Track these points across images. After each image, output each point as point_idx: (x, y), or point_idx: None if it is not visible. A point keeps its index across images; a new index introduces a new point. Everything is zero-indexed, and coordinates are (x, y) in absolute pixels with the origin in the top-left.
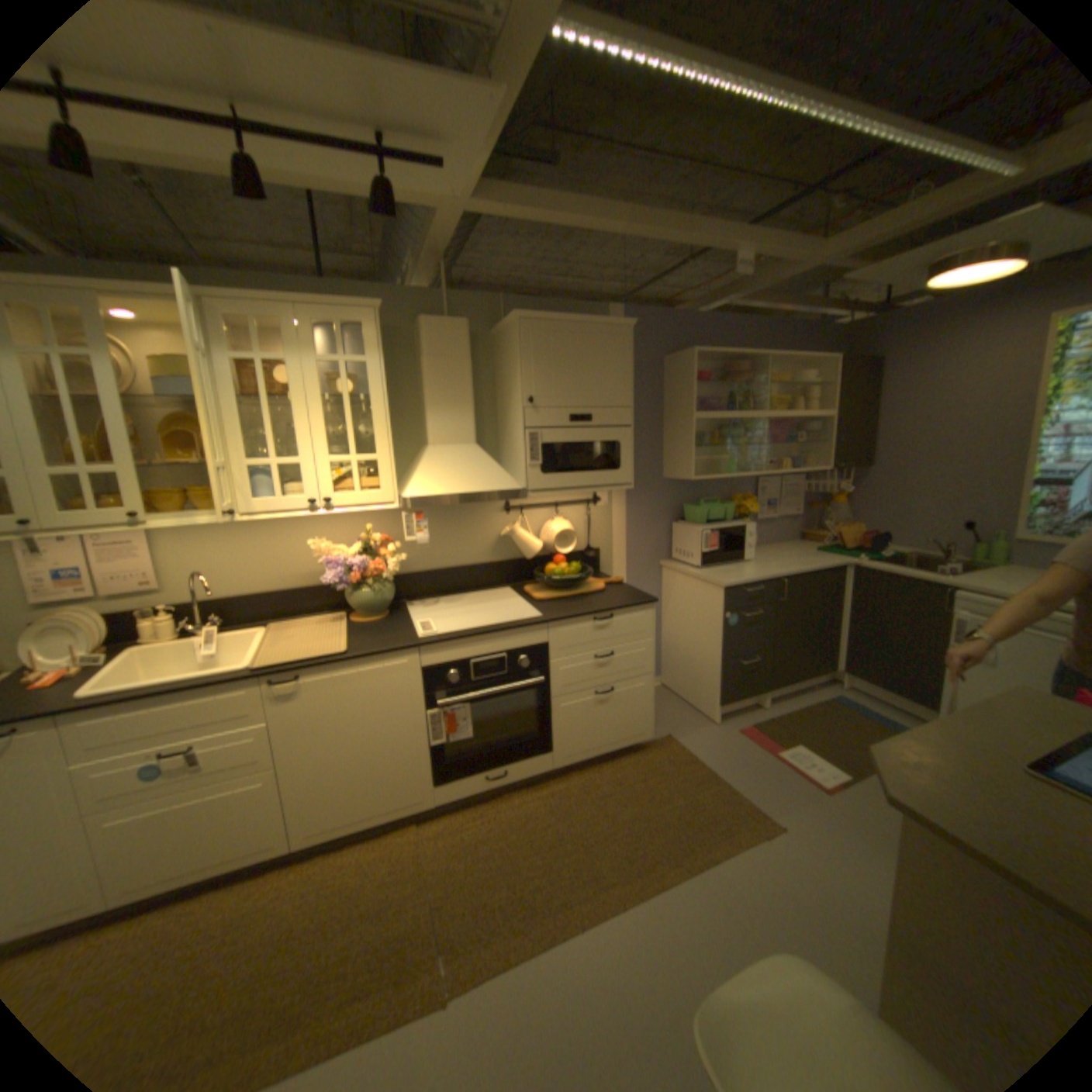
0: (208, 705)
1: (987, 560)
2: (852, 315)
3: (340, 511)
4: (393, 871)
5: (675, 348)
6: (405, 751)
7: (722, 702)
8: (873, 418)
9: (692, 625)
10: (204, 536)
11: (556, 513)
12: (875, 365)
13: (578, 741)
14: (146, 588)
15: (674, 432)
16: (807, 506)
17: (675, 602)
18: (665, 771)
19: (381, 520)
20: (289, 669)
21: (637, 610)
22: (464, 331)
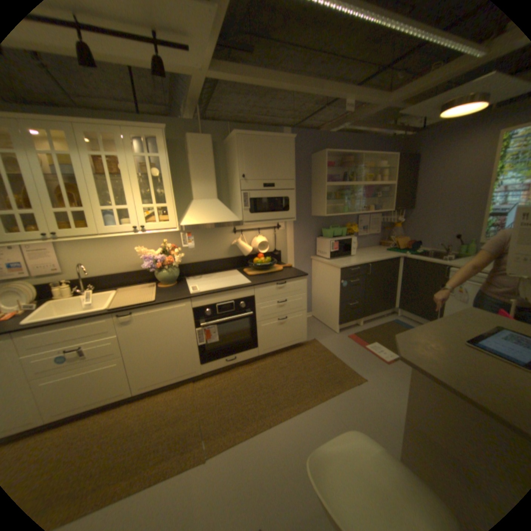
0: (86, 327)
1: (466, 253)
2: (405, 133)
3: (149, 232)
4: (181, 403)
5: (317, 150)
6: (185, 348)
7: (339, 323)
8: (414, 184)
9: (325, 287)
10: (82, 246)
11: (258, 233)
12: (416, 158)
13: (270, 342)
14: (54, 272)
15: (316, 192)
16: (382, 229)
17: (317, 276)
18: (311, 355)
19: (171, 237)
20: (126, 309)
21: (297, 279)
22: (209, 141)
